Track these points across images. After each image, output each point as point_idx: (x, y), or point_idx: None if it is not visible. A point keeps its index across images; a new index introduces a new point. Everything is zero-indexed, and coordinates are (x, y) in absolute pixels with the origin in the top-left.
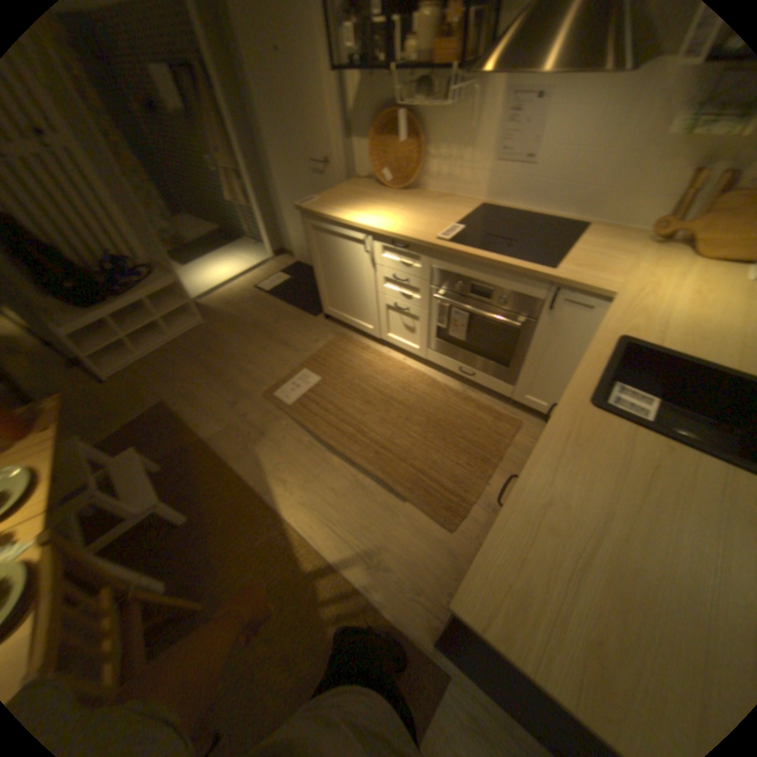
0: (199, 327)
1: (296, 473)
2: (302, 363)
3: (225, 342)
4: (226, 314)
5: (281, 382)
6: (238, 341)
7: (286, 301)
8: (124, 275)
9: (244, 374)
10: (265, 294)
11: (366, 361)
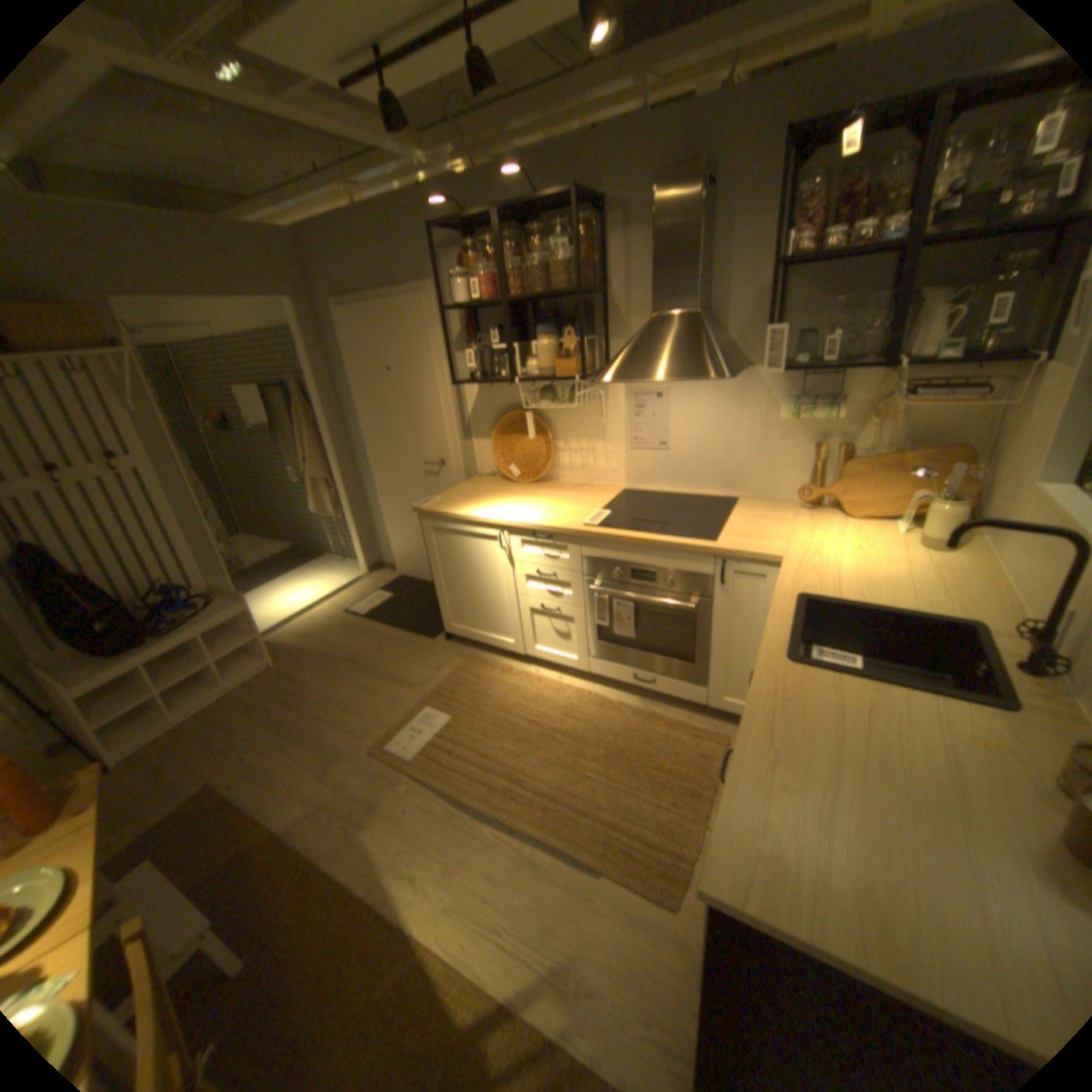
0: (269, 670)
1: (430, 859)
2: (423, 699)
3: (308, 686)
4: (309, 648)
5: (395, 729)
6: (328, 682)
7: (392, 623)
8: (175, 608)
9: (340, 725)
10: (363, 617)
11: (511, 686)
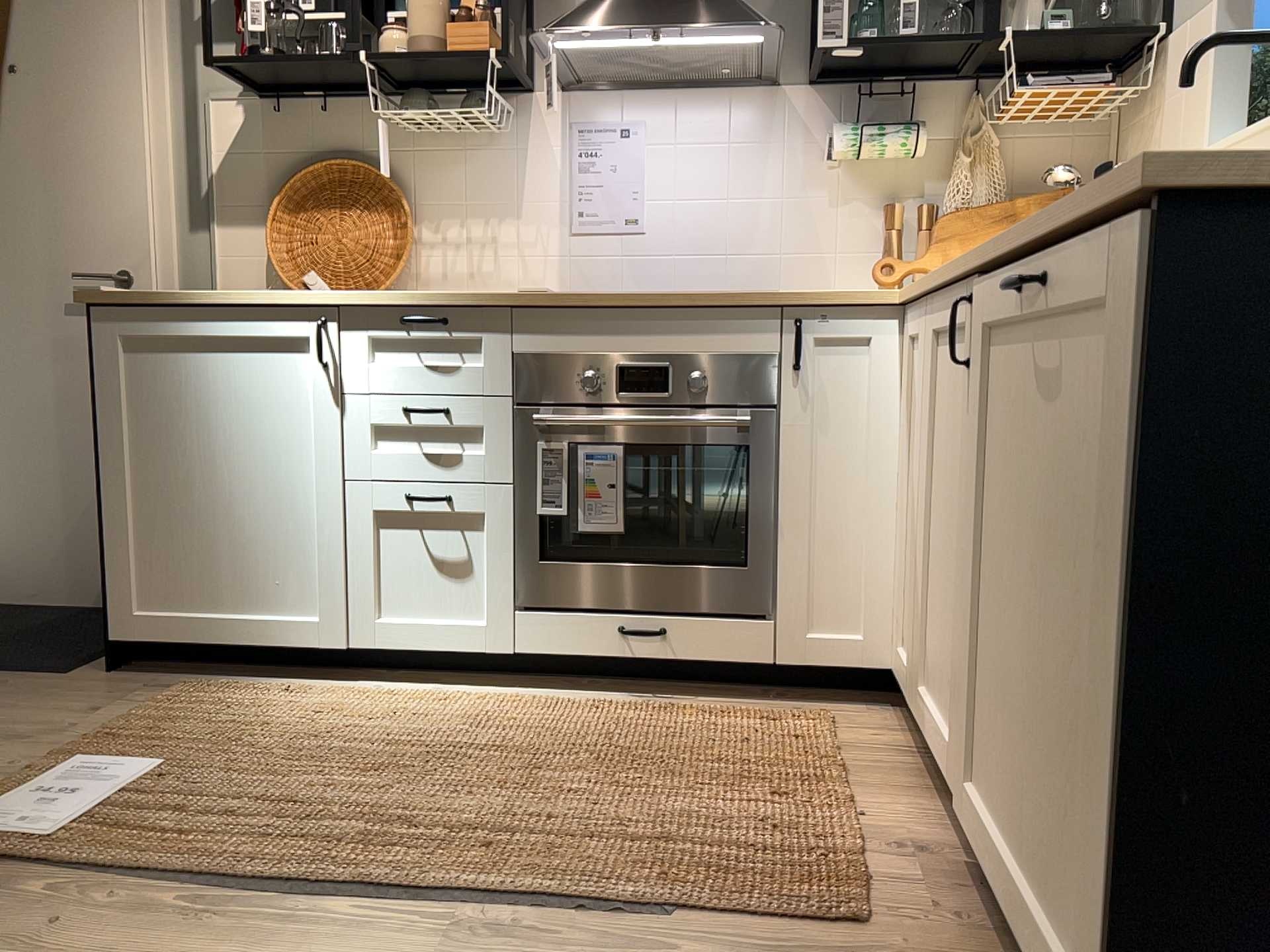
0: None
1: None
2: (67, 752)
3: None
4: None
5: None
6: None
7: None
8: None
9: None
10: None
11: (321, 709)
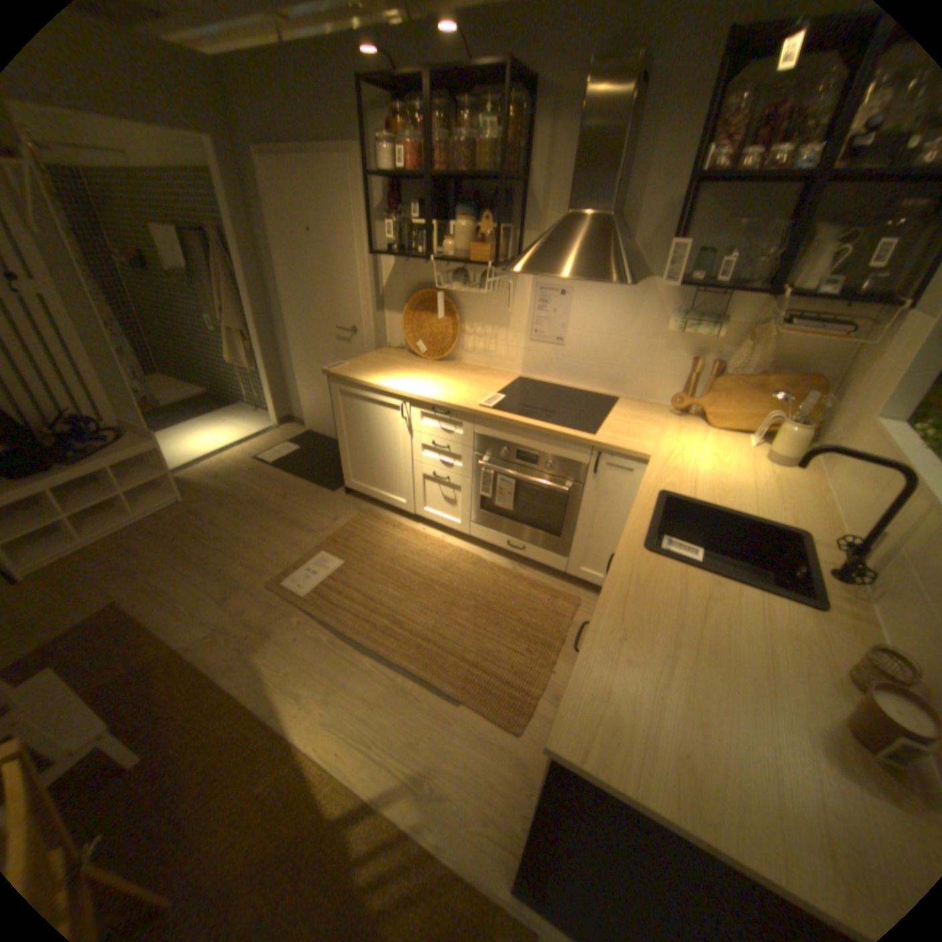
0: (178, 505)
1: (315, 682)
2: (321, 544)
3: (215, 523)
4: (218, 489)
5: (293, 569)
6: (234, 521)
7: (297, 474)
8: (86, 439)
9: (243, 560)
10: (270, 466)
11: (400, 540)
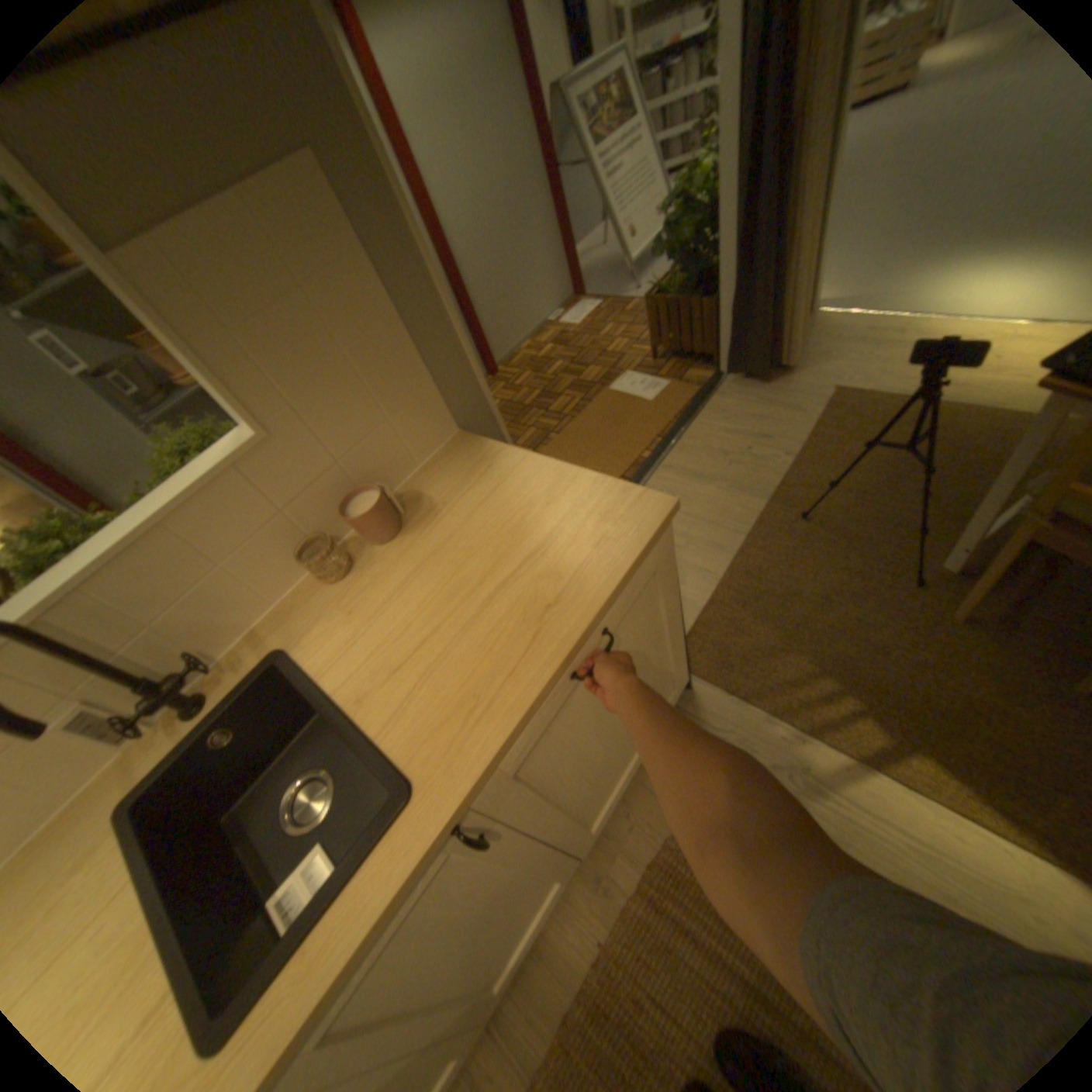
0: None
1: None
2: None
3: None
4: None
5: None
6: None
7: None
8: None
9: None
10: None
11: None
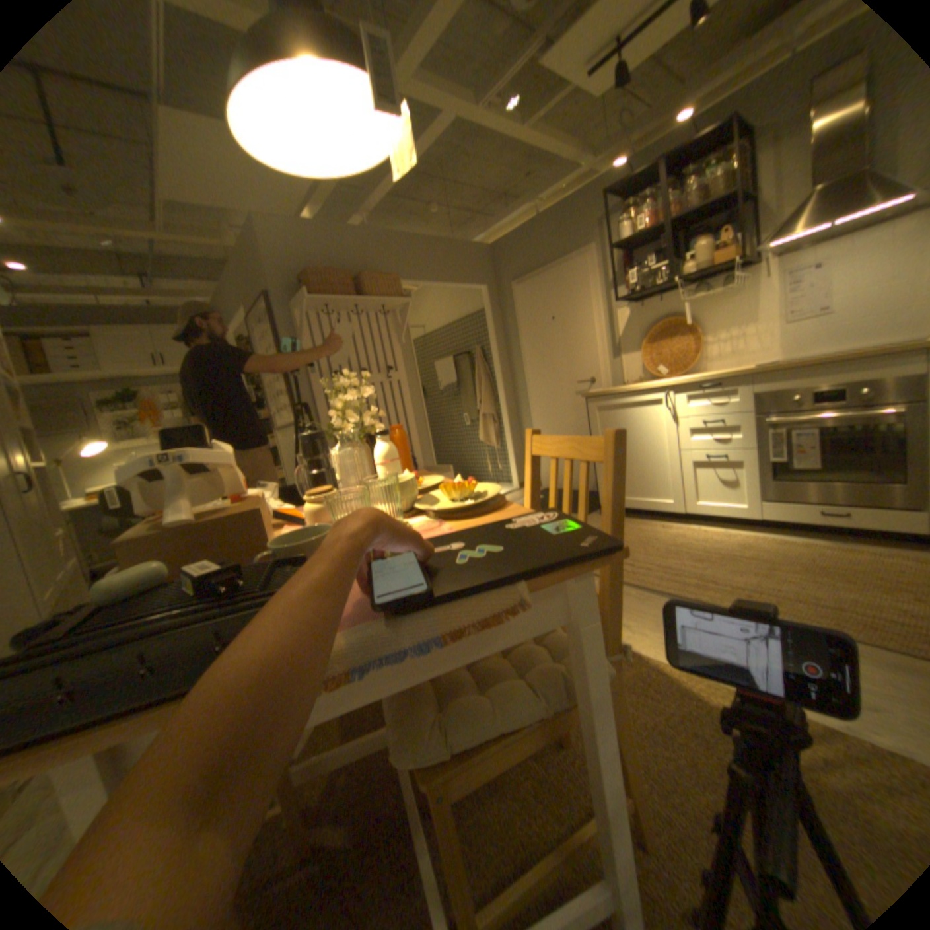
0: None
1: (639, 618)
2: None
3: None
4: None
5: None
6: None
7: None
8: None
9: None
10: None
11: (676, 534)
